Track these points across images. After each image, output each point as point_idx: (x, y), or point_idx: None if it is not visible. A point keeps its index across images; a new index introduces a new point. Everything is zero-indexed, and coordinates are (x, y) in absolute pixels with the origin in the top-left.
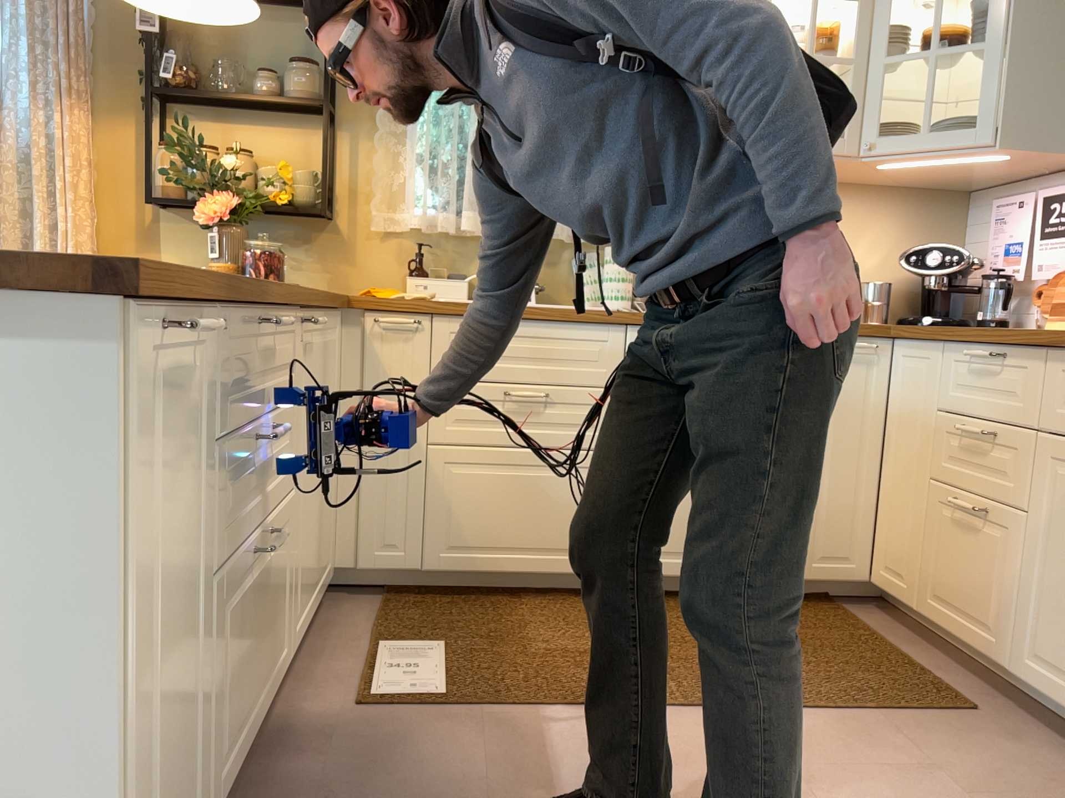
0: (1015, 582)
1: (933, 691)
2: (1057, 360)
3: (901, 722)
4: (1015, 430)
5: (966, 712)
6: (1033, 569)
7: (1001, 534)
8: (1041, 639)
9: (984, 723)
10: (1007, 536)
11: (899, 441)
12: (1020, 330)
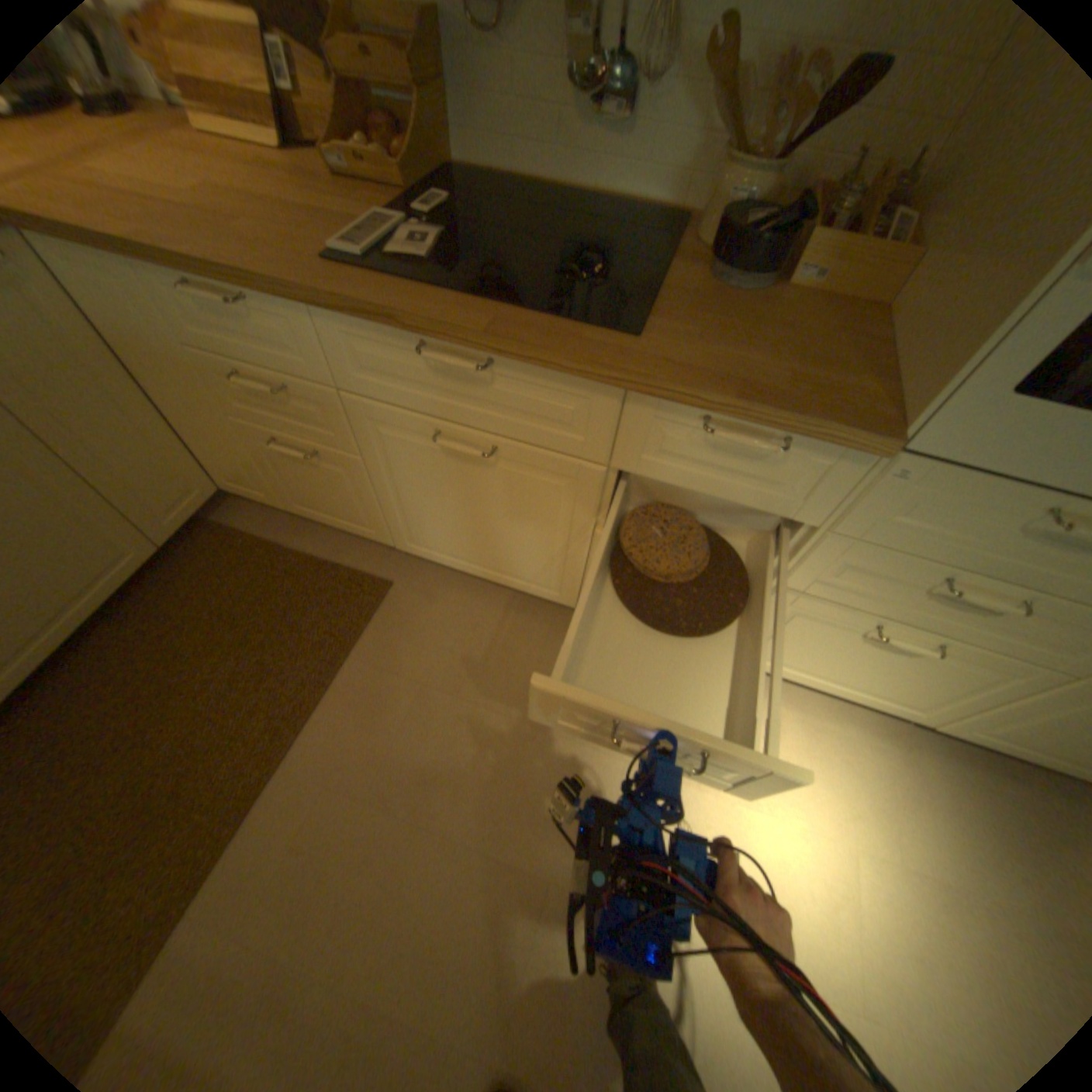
0: (371, 501)
1: (355, 588)
2: (322, 316)
3: (366, 651)
4: (303, 383)
5: (386, 591)
6: (384, 495)
7: (339, 469)
8: (412, 533)
9: (402, 594)
10: (347, 471)
11: (146, 372)
12: (237, 255)
